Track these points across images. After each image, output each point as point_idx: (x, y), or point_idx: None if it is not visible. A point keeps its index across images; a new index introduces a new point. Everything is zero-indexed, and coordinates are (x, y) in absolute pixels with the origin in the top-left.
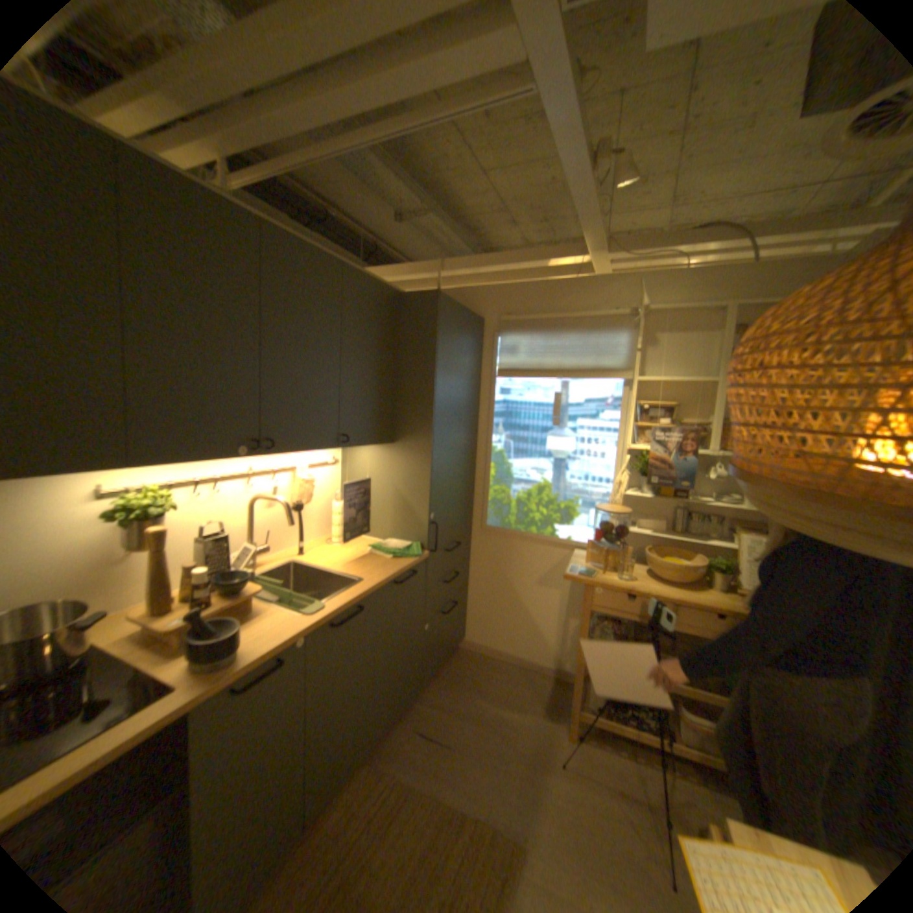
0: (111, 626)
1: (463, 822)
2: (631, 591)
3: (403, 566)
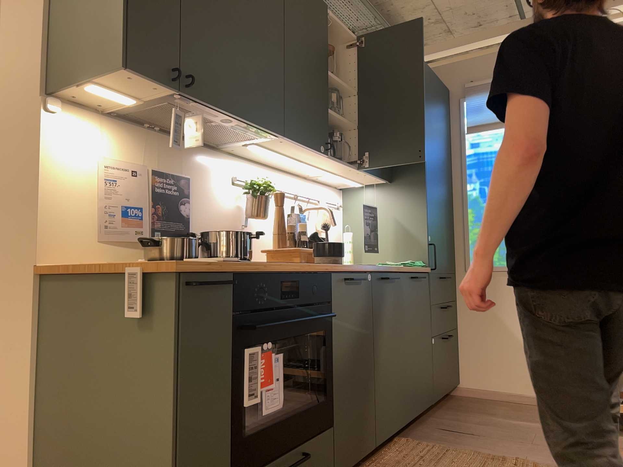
0: None
1: (505, 458)
2: None
3: (415, 269)
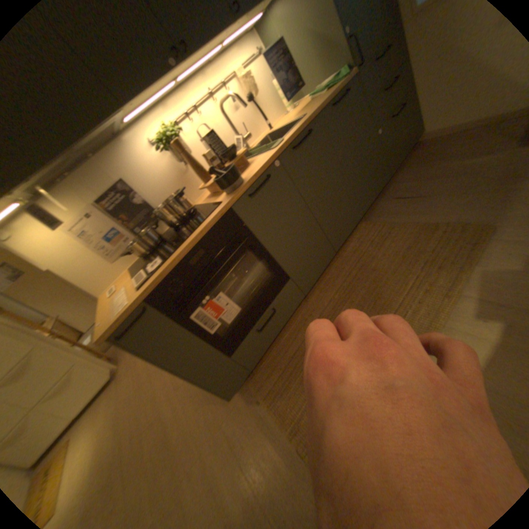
0: (201, 197)
1: (437, 226)
2: None
3: (336, 88)
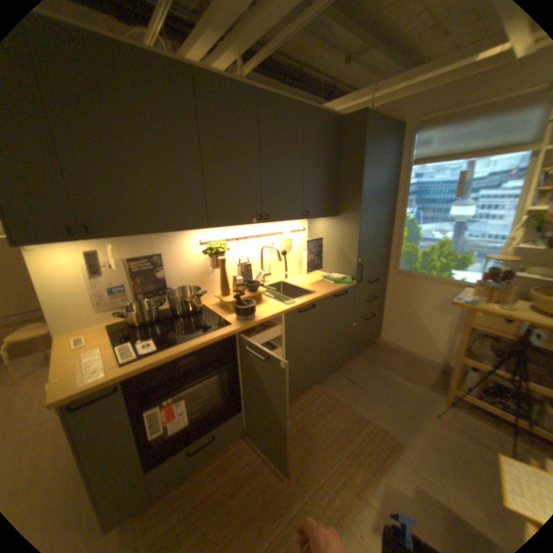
0: (208, 299)
1: (367, 424)
2: (510, 318)
3: (339, 287)
